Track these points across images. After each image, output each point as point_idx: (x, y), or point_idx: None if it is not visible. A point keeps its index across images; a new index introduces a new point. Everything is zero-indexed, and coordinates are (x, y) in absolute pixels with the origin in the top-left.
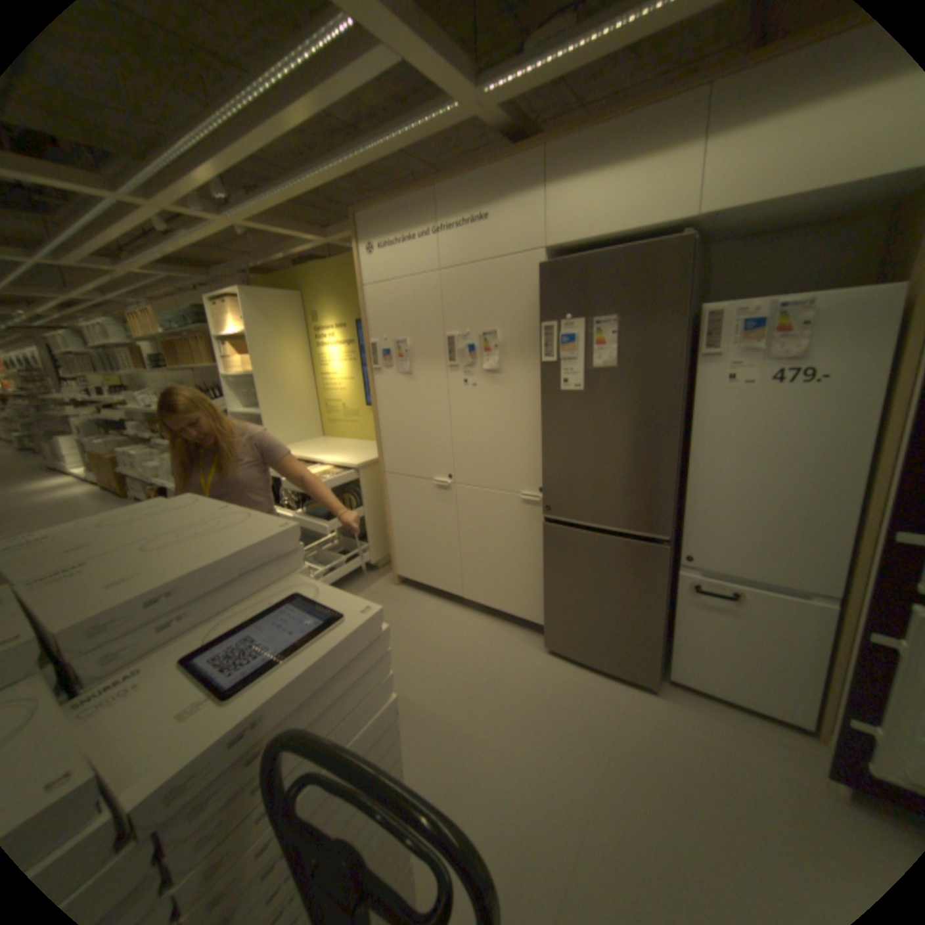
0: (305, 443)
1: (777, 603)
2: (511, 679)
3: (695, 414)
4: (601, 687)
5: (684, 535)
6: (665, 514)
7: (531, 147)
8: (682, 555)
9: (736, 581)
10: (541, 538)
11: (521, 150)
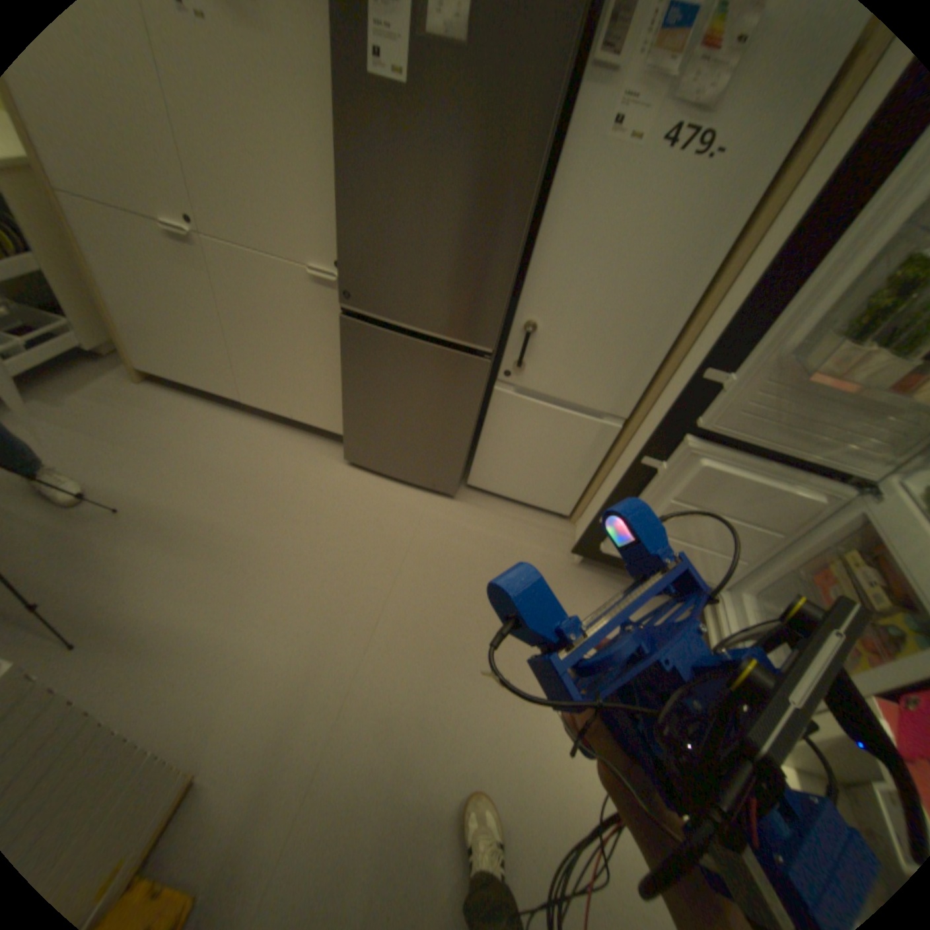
0: None
1: (575, 420)
2: (304, 496)
3: (556, 176)
4: (401, 495)
5: (507, 345)
6: (492, 320)
7: None
8: (501, 367)
9: (545, 398)
10: (340, 335)
11: None
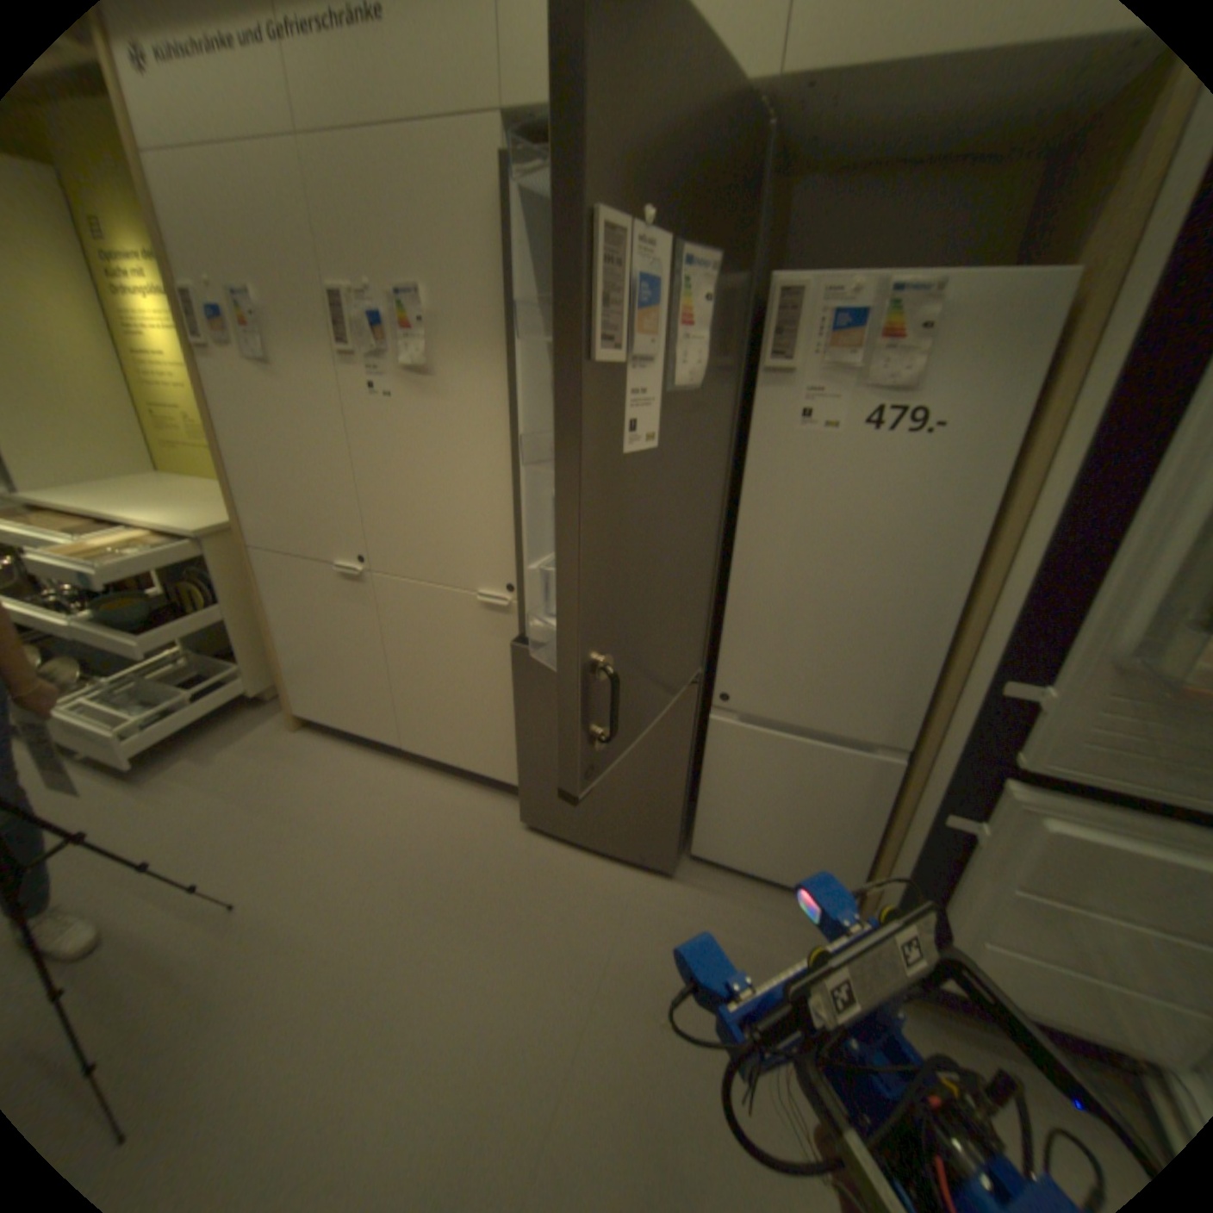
0: (110, 483)
1: (831, 756)
2: (463, 878)
3: (745, 473)
4: (596, 874)
5: (718, 660)
6: (691, 634)
7: None
8: (714, 688)
9: (781, 726)
10: (513, 663)
11: None
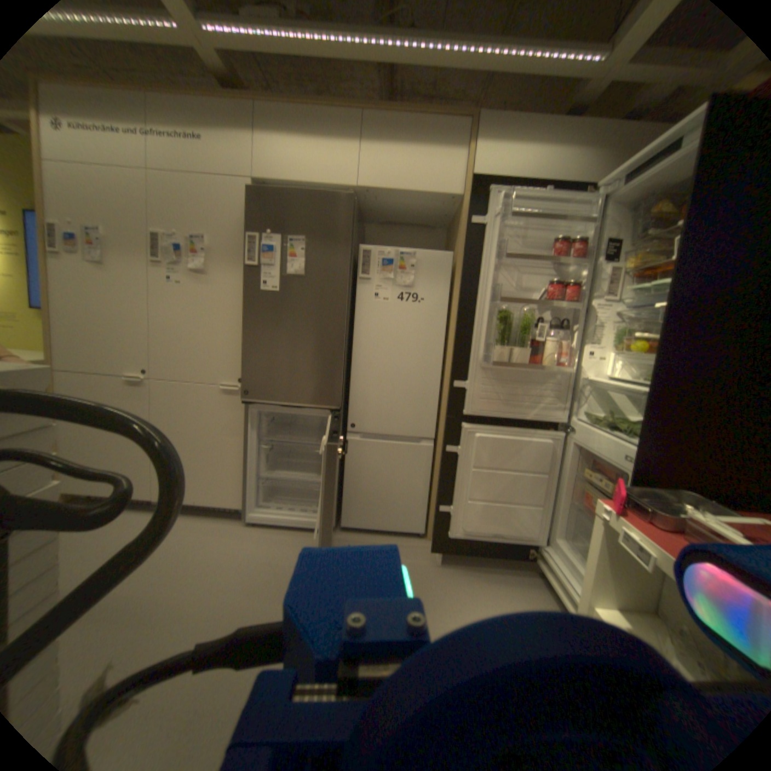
0: None
1: (402, 447)
2: (202, 558)
3: (355, 320)
4: (288, 544)
5: (349, 409)
6: (336, 388)
7: (241, 97)
8: (348, 424)
9: (380, 438)
10: (238, 425)
11: (232, 95)
